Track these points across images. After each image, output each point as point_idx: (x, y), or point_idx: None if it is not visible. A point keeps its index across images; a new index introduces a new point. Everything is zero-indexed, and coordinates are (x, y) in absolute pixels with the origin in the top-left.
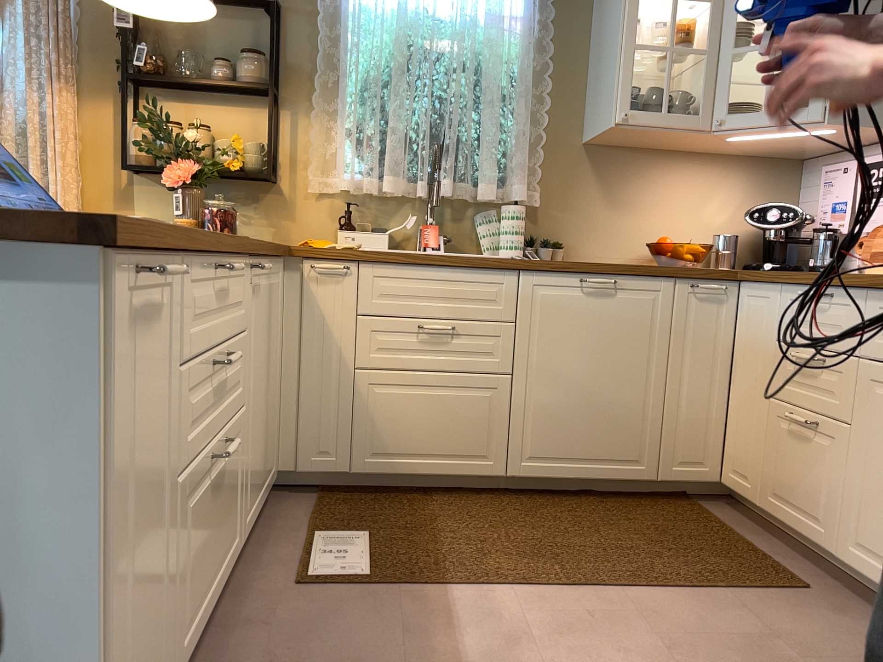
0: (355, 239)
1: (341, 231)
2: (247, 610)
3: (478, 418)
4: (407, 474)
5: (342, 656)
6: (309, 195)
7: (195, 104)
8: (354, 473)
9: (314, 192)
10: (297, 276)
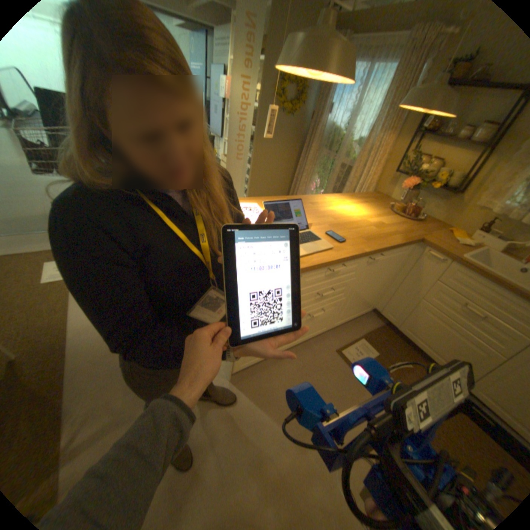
0: (485, 238)
1: (479, 231)
2: (318, 347)
3: (470, 359)
4: (420, 348)
5: (320, 385)
6: (476, 205)
7: (445, 145)
8: (400, 330)
9: (480, 205)
10: (422, 251)
